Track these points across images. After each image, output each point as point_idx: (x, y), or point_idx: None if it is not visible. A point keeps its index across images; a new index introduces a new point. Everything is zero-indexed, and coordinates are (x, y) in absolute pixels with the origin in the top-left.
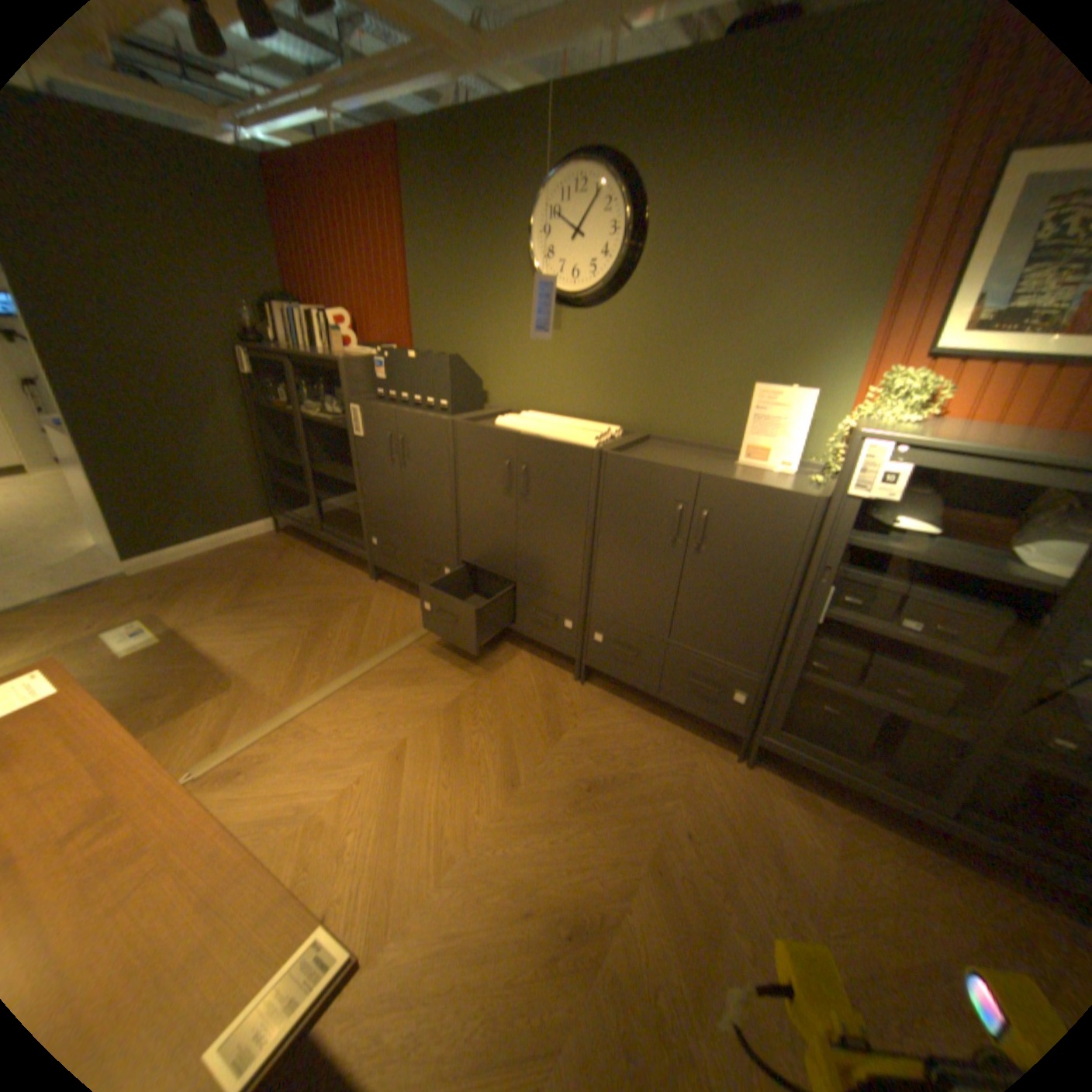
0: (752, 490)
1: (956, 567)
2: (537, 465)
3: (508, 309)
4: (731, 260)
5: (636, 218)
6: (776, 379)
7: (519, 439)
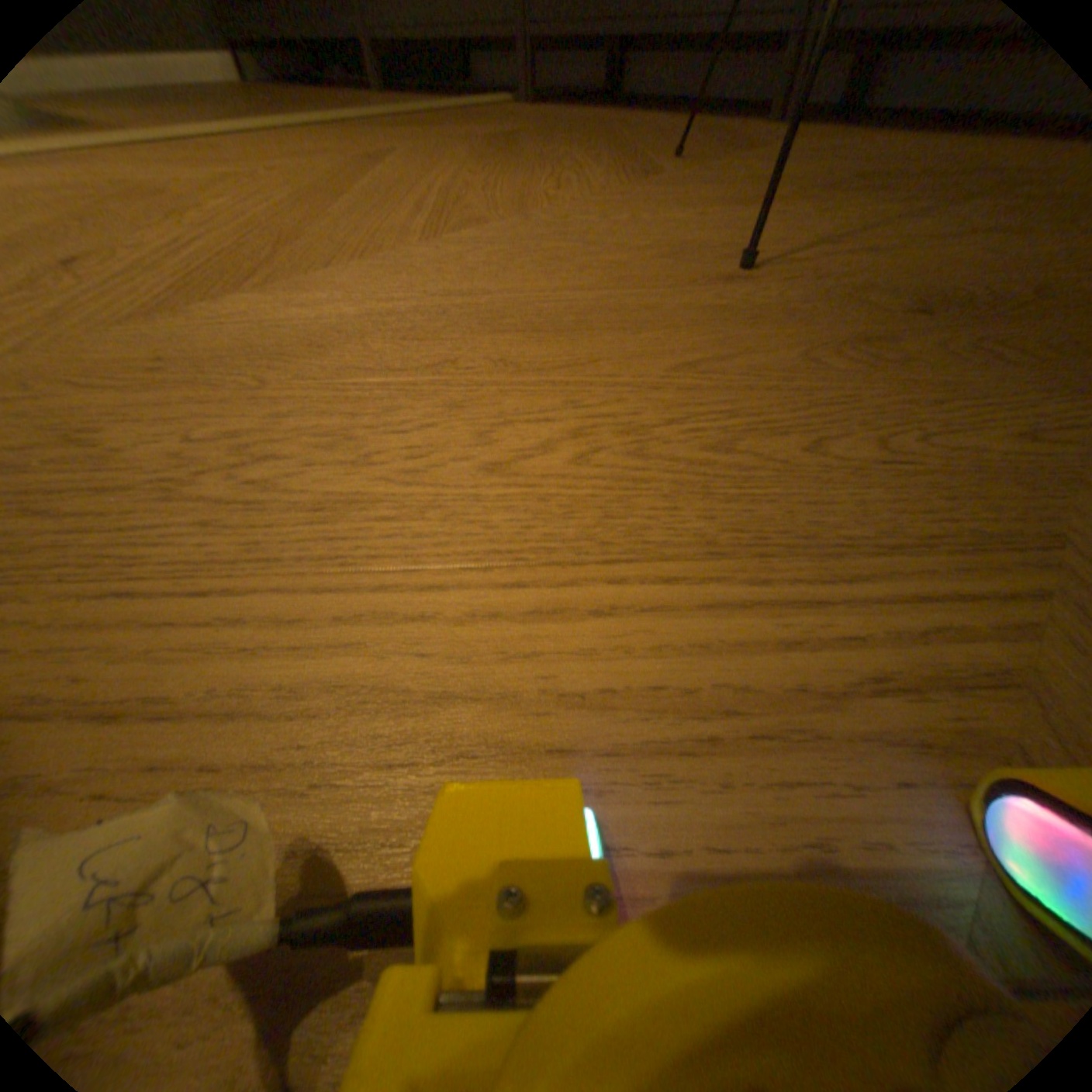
0: None
1: None
2: None
3: None
4: None
5: None
6: None
7: None
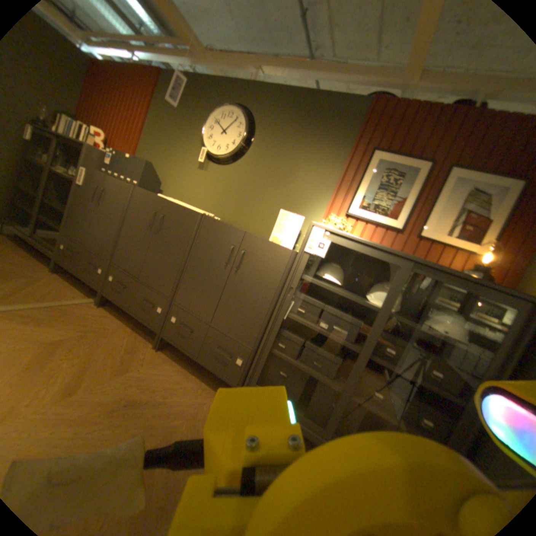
0: (266, 242)
1: (343, 293)
2: (170, 215)
3: (185, 155)
4: (282, 160)
5: (249, 133)
6: (291, 212)
7: (165, 200)
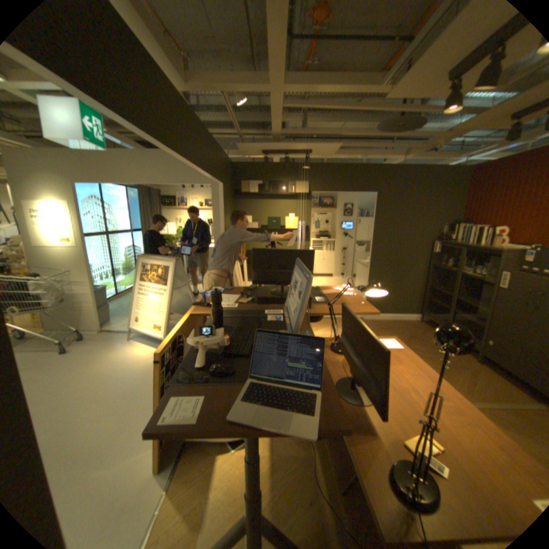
0: None
1: None
2: None
3: None
4: None
5: None
6: None
7: None
